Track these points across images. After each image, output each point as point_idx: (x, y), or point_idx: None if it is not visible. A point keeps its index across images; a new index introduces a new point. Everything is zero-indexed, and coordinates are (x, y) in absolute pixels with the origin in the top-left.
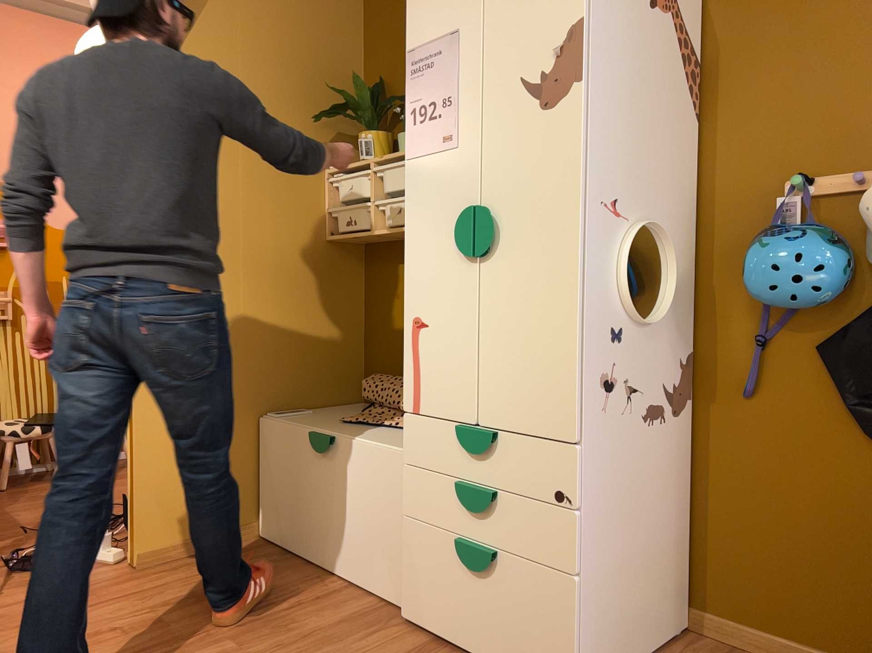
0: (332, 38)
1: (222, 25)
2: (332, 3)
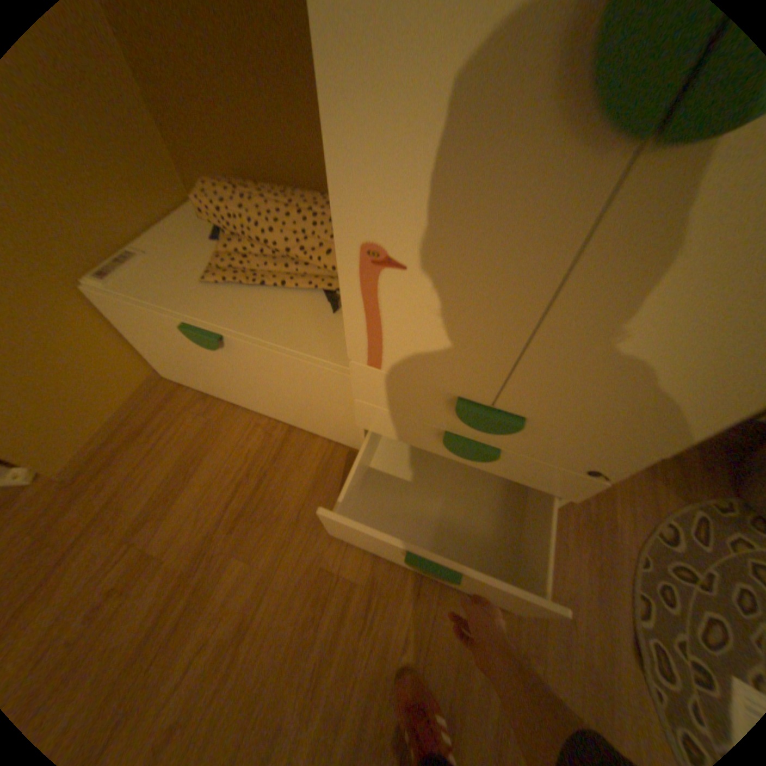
0: None
1: None
2: None
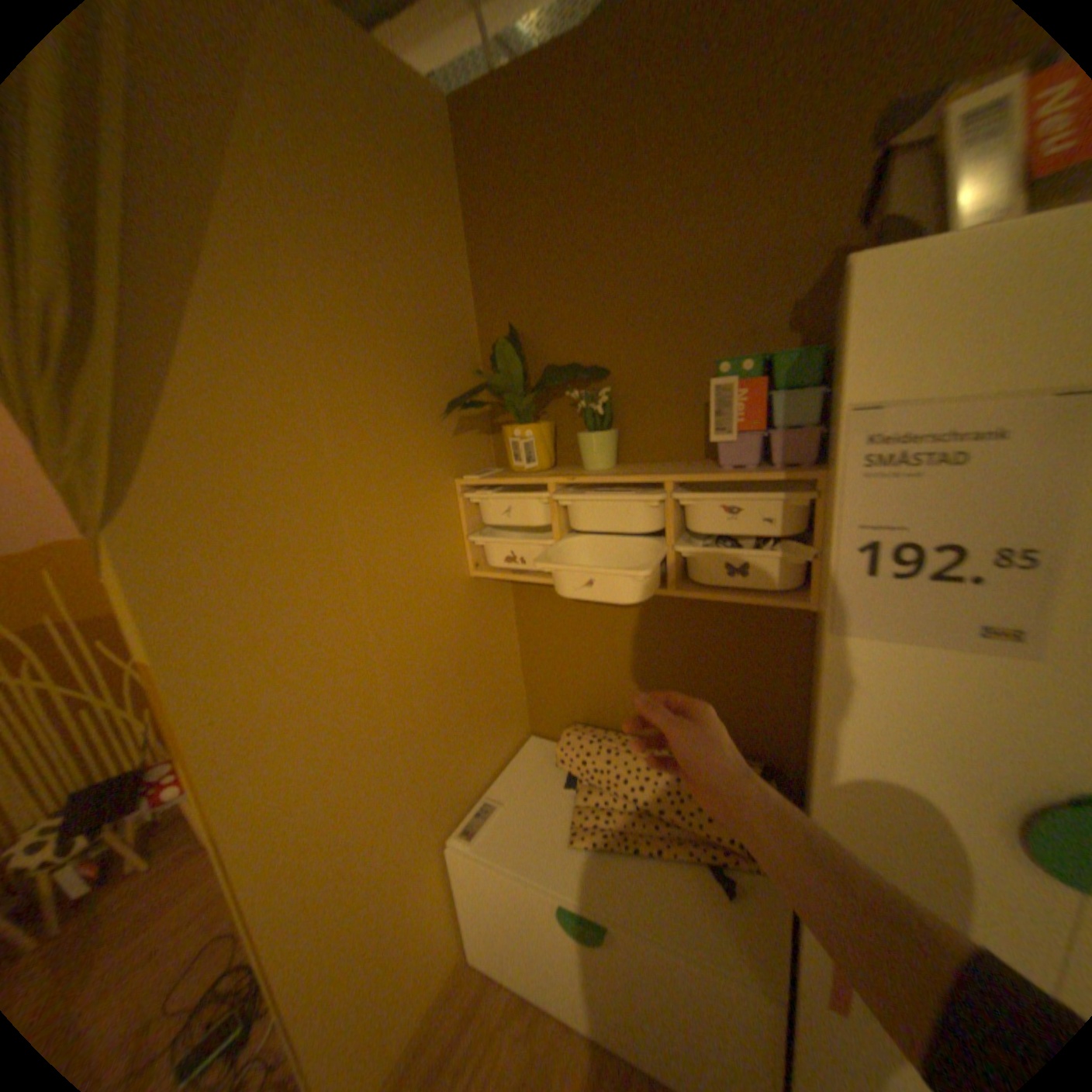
0: (428, 262)
1: (250, 267)
2: (418, 196)
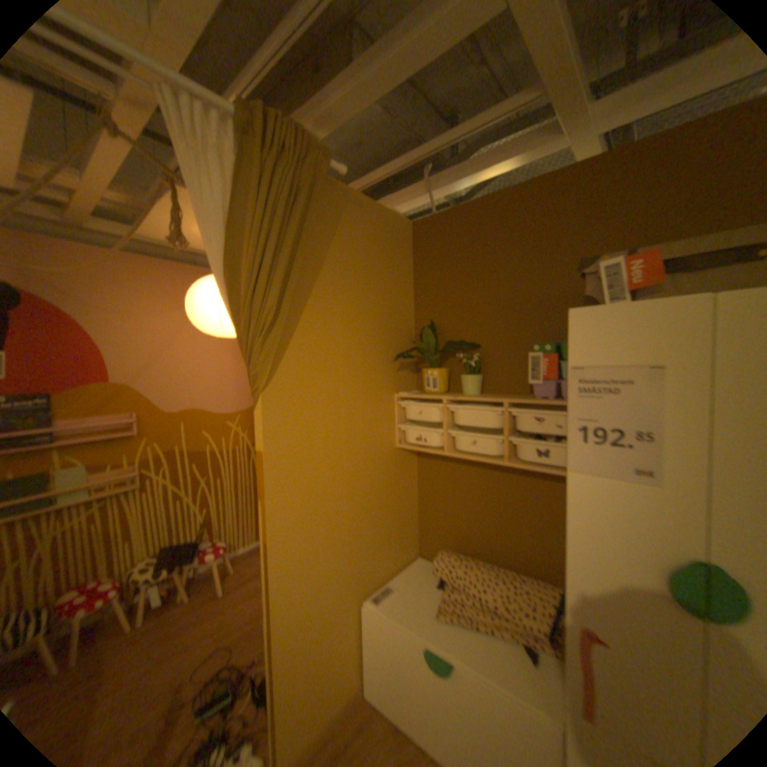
0: (395, 291)
1: (325, 296)
2: (394, 263)
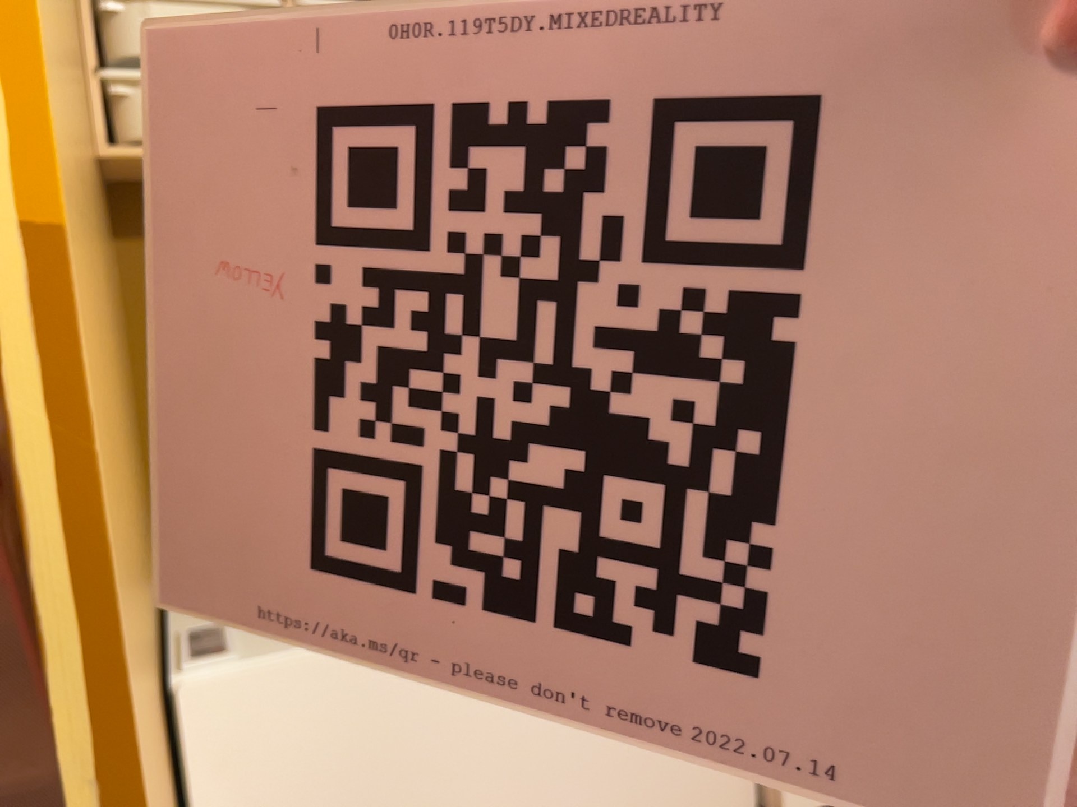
0: None
1: None
2: None
